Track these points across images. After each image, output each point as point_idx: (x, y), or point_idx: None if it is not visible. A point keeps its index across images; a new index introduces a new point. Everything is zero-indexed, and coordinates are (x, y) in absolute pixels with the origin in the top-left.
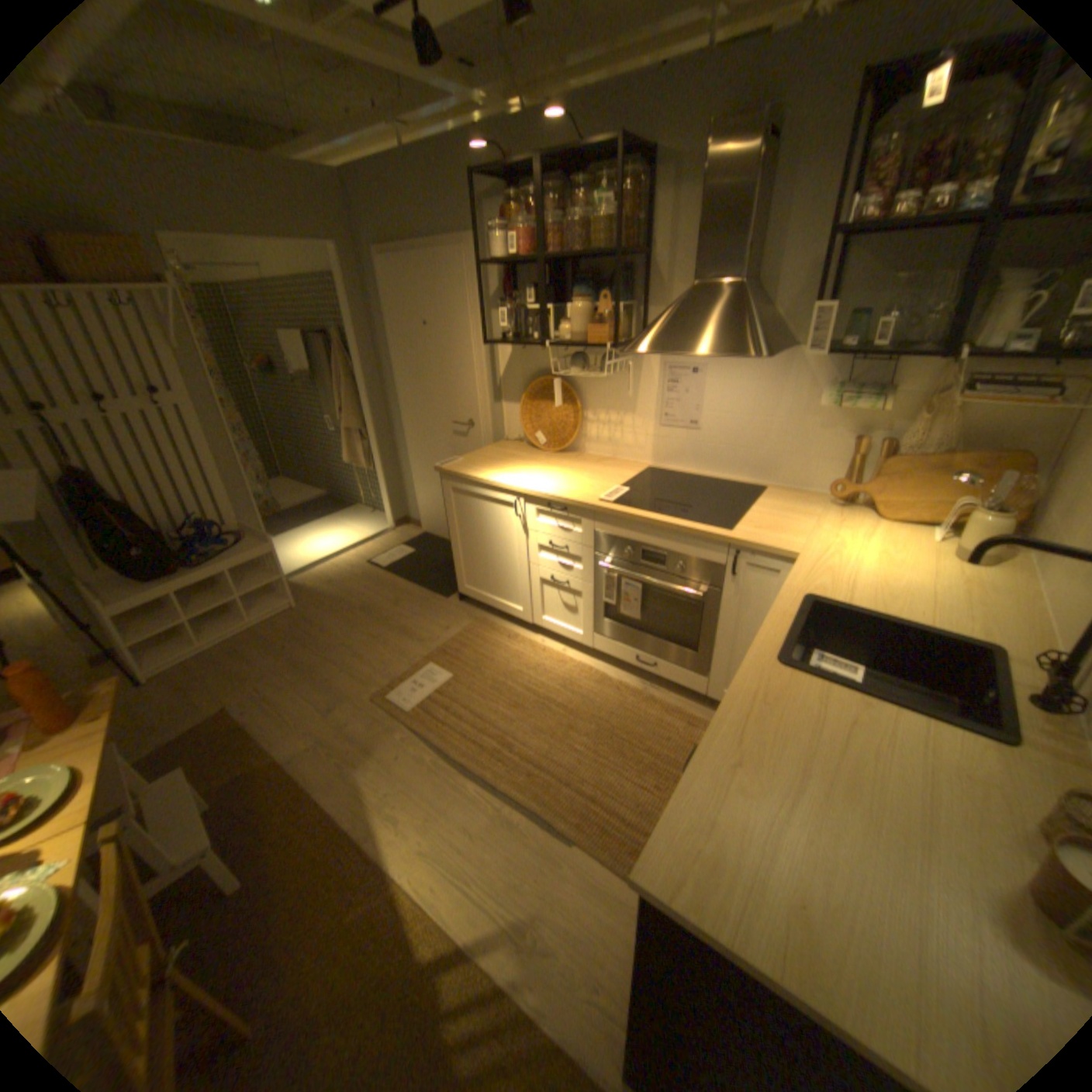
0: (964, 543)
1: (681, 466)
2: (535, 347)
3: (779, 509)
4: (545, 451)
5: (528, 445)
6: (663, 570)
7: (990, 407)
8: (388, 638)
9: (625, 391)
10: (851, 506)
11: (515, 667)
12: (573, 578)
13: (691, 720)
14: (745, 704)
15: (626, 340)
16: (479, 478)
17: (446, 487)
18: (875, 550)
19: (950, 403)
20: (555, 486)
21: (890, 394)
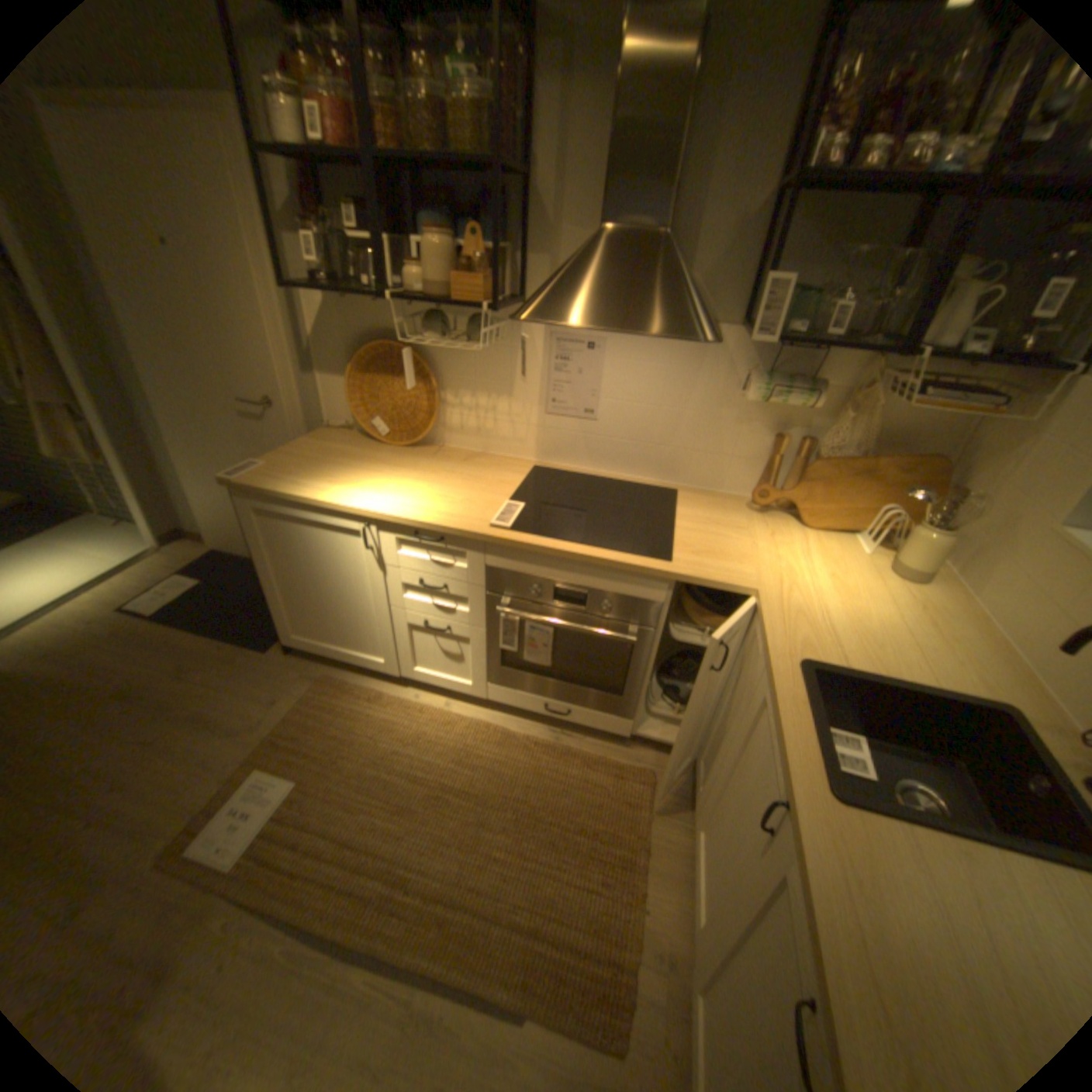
0: (907, 560)
1: (573, 464)
2: (360, 295)
3: (703, 521)
4: (390, 445)
5: (361, 434)
6: (582, 609)
7: (905, 406)
8: (172, 742)
9: (498, 367)
10: (767, 511)
11: (387, 747)
12: (456, 623)
13: (617, 769)
14: (843, 909)
15: (498, 297)
16: (298, 496)
17: (241, 506)
18: (823, 573)
19: (872, 401)
20: (421, 504)
21: (823, 390)
